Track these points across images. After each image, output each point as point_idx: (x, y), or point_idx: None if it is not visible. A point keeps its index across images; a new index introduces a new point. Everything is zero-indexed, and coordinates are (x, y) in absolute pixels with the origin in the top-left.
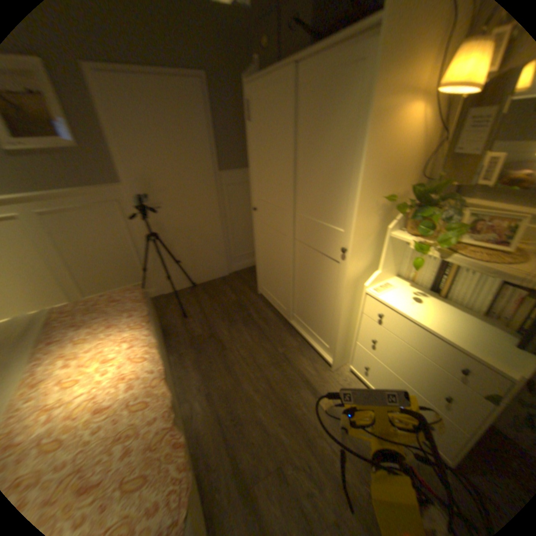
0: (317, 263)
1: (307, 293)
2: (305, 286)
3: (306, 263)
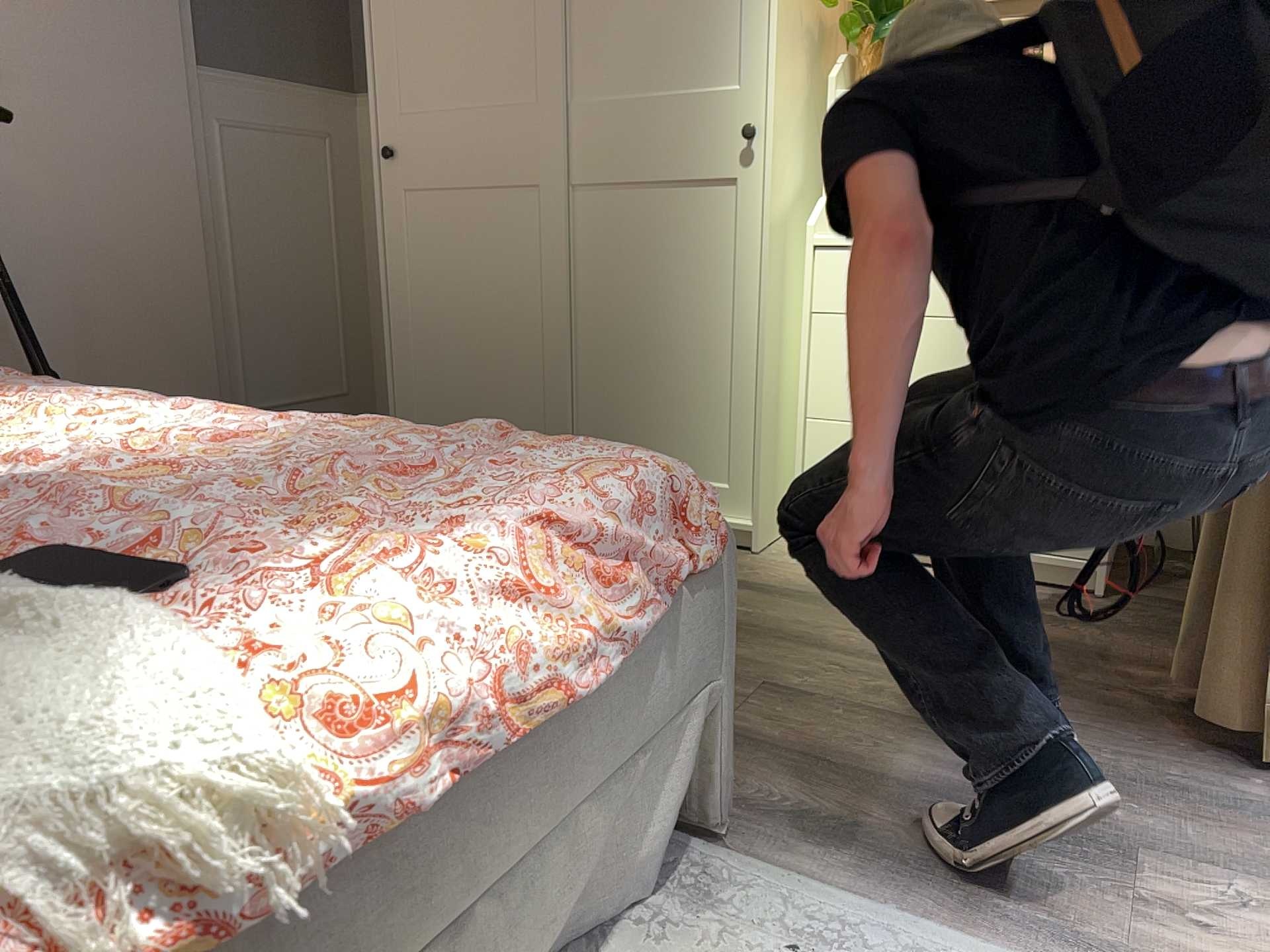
0: (663, 224)
1: (633, 347)
2: (625, 326)
3: (625, 245)
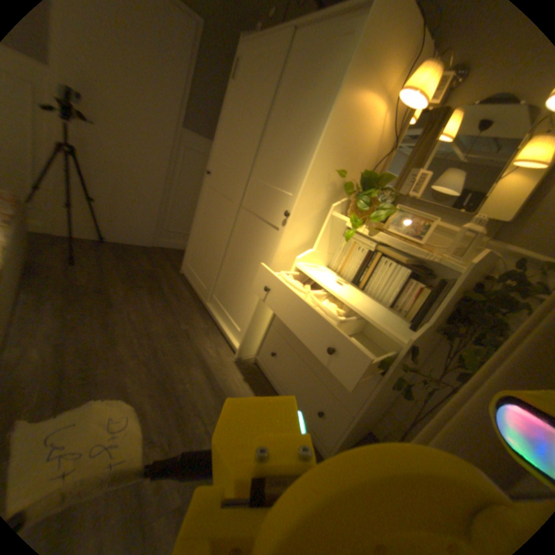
0: (257, 232)
1: (237, 268)
2: (237, 260)
3: (246, 233)
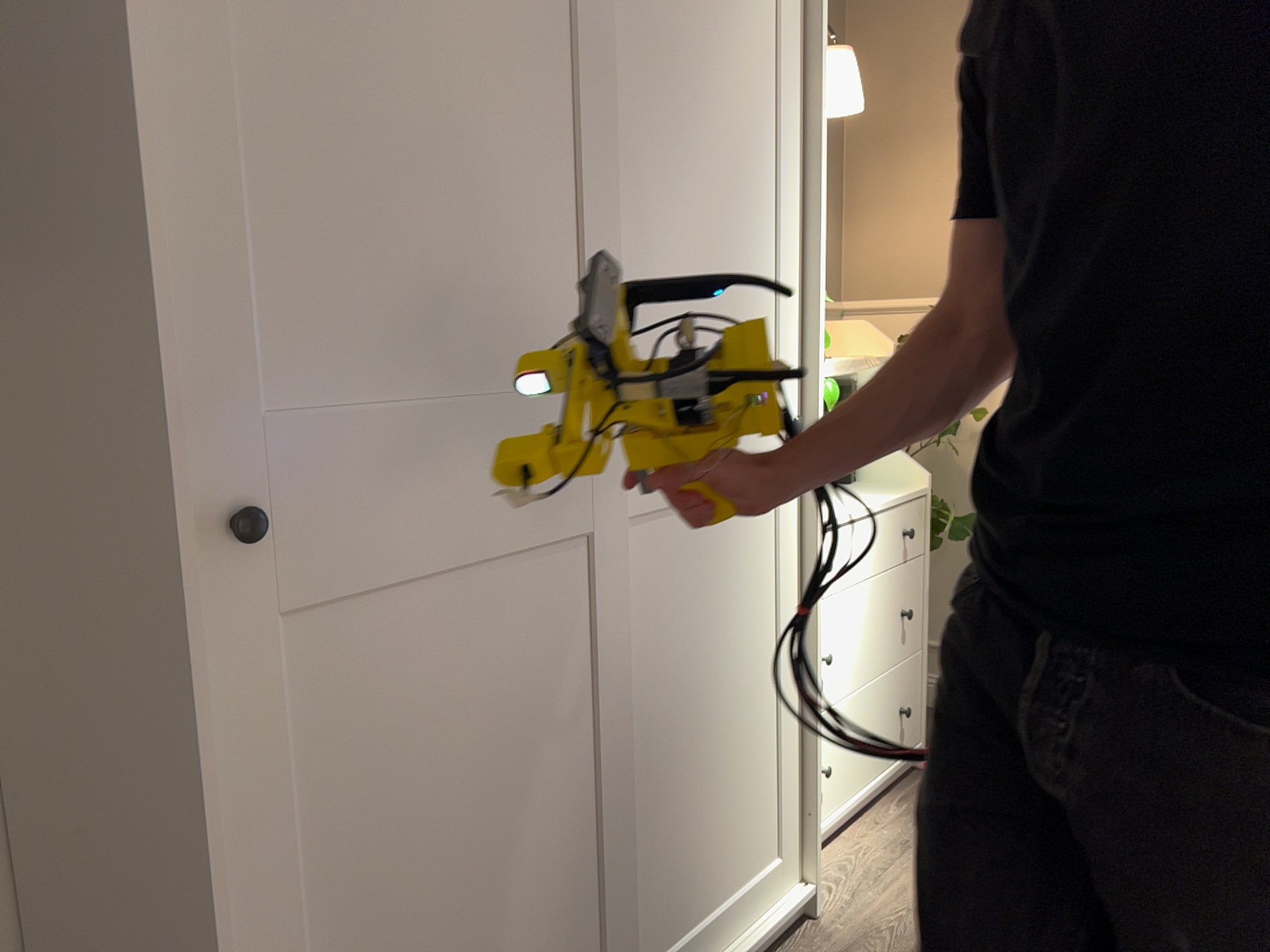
0: (718, 552)
1: (690, 743)
2: (680, 718)
3: (679, 596)
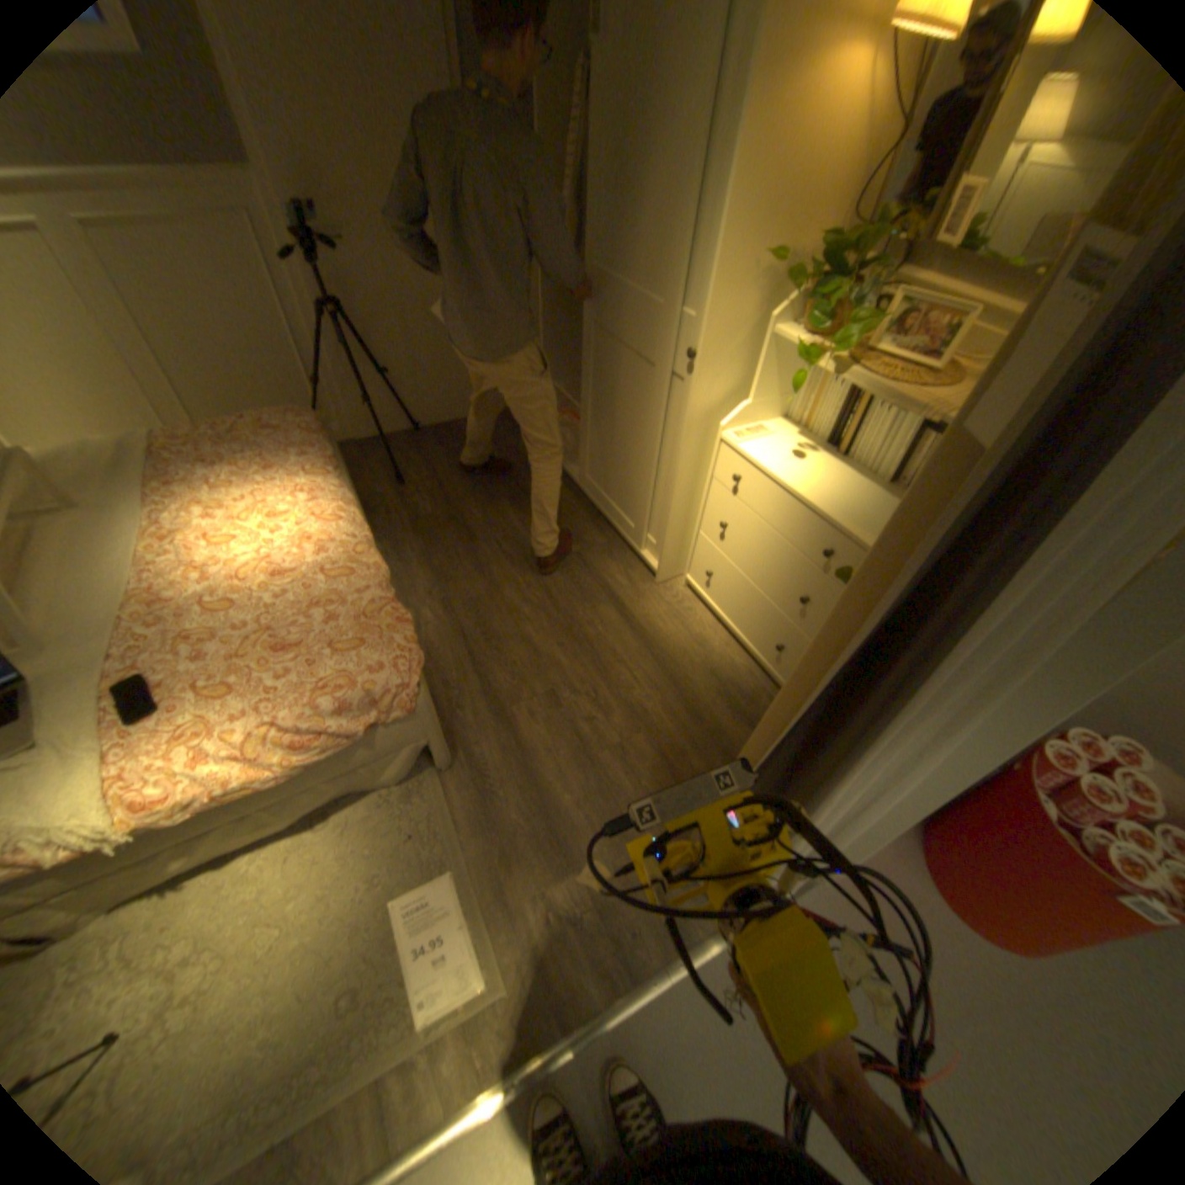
0: (651, 383)
1: (631, 445)
2: (629, 431)
3: (634, 385)
